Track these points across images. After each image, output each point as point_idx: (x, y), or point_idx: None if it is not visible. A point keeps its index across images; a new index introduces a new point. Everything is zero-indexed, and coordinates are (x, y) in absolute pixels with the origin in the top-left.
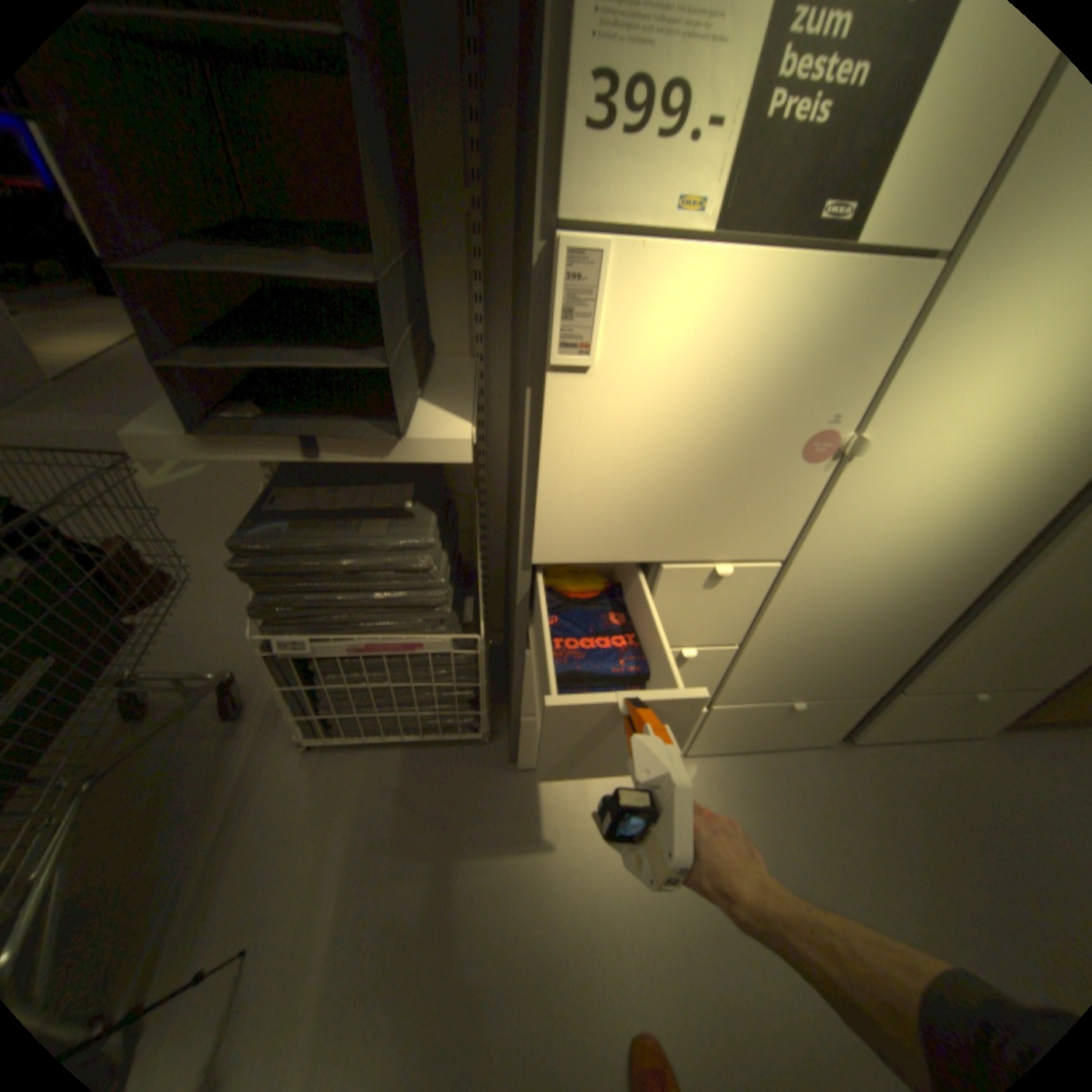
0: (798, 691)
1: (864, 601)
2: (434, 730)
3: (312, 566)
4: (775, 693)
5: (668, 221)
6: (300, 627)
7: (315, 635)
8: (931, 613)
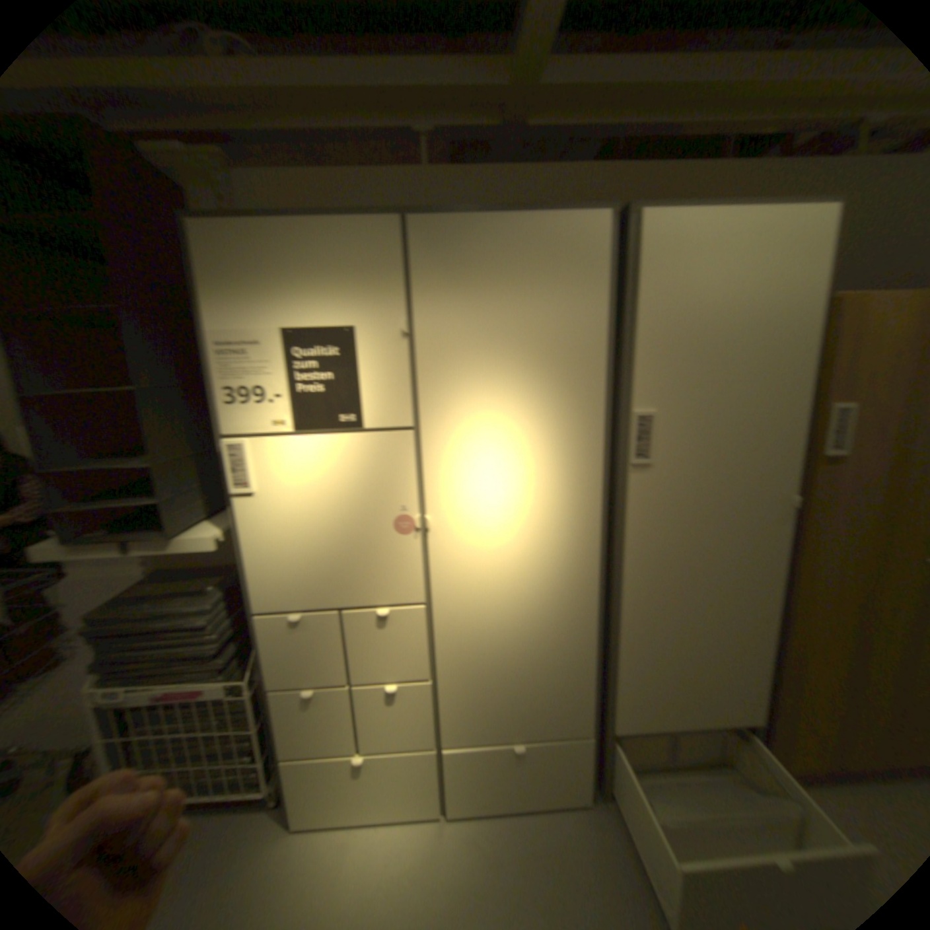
0: (510, 731)
1: (508, 635)
2: (226, 788)
3: (135, 627)
4: (490, 732)
5: (277, 431)
6: (126, 679)
7: (135, 686)
8: (570, 644)
